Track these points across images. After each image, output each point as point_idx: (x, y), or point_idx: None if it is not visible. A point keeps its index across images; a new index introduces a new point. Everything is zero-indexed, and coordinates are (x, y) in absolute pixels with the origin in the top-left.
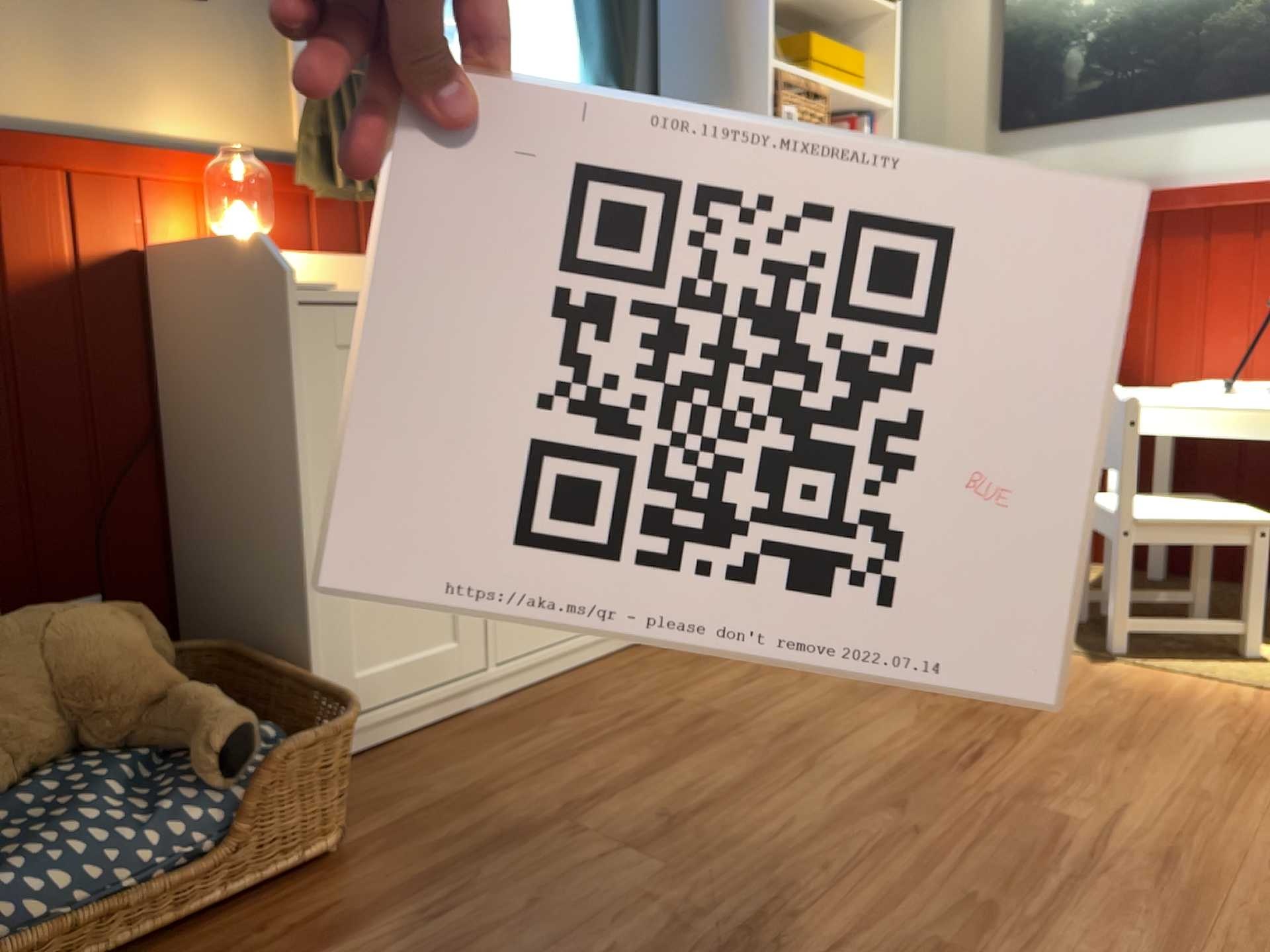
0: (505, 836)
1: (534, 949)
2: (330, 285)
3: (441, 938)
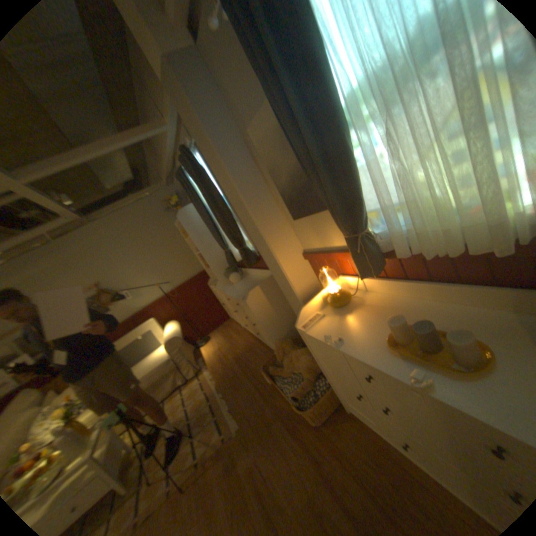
0: (319, 466)
1: (282, 476)
2: (305, 331)
3: (290, 456)
